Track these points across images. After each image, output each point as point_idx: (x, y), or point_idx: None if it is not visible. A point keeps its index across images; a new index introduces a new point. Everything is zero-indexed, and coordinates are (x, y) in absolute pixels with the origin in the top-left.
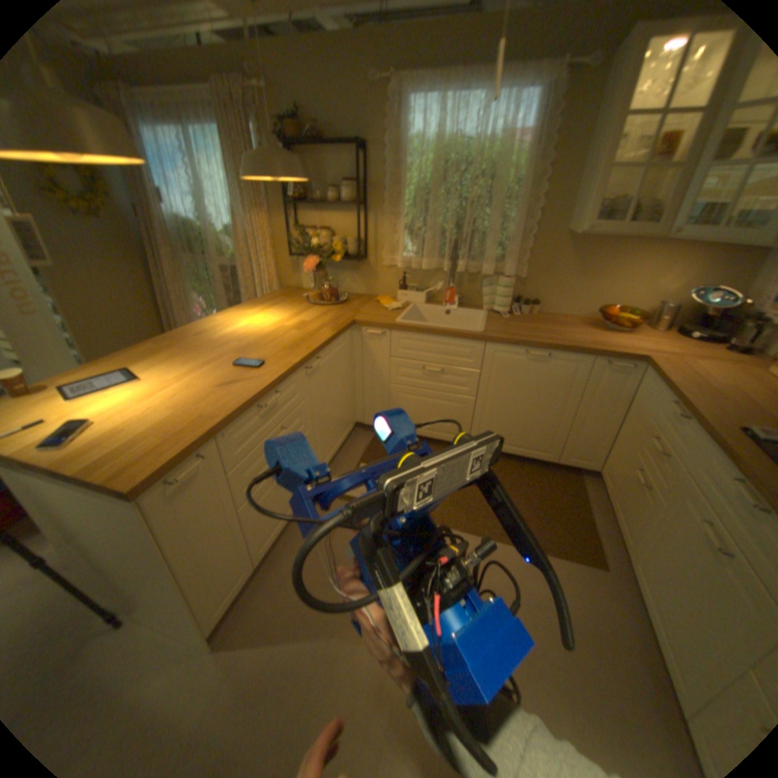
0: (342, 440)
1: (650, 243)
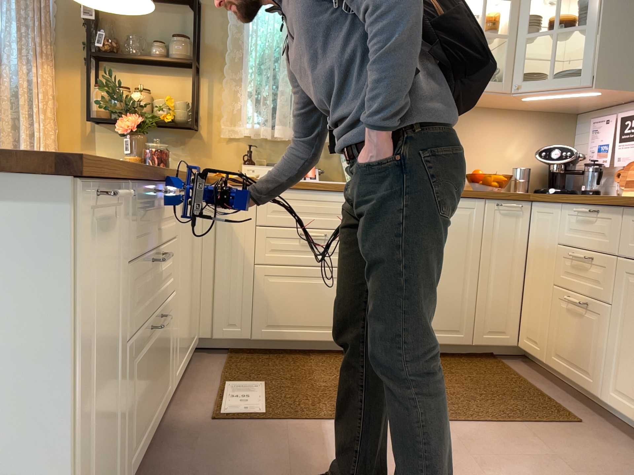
0: (190, 351)
1: (489, 115)
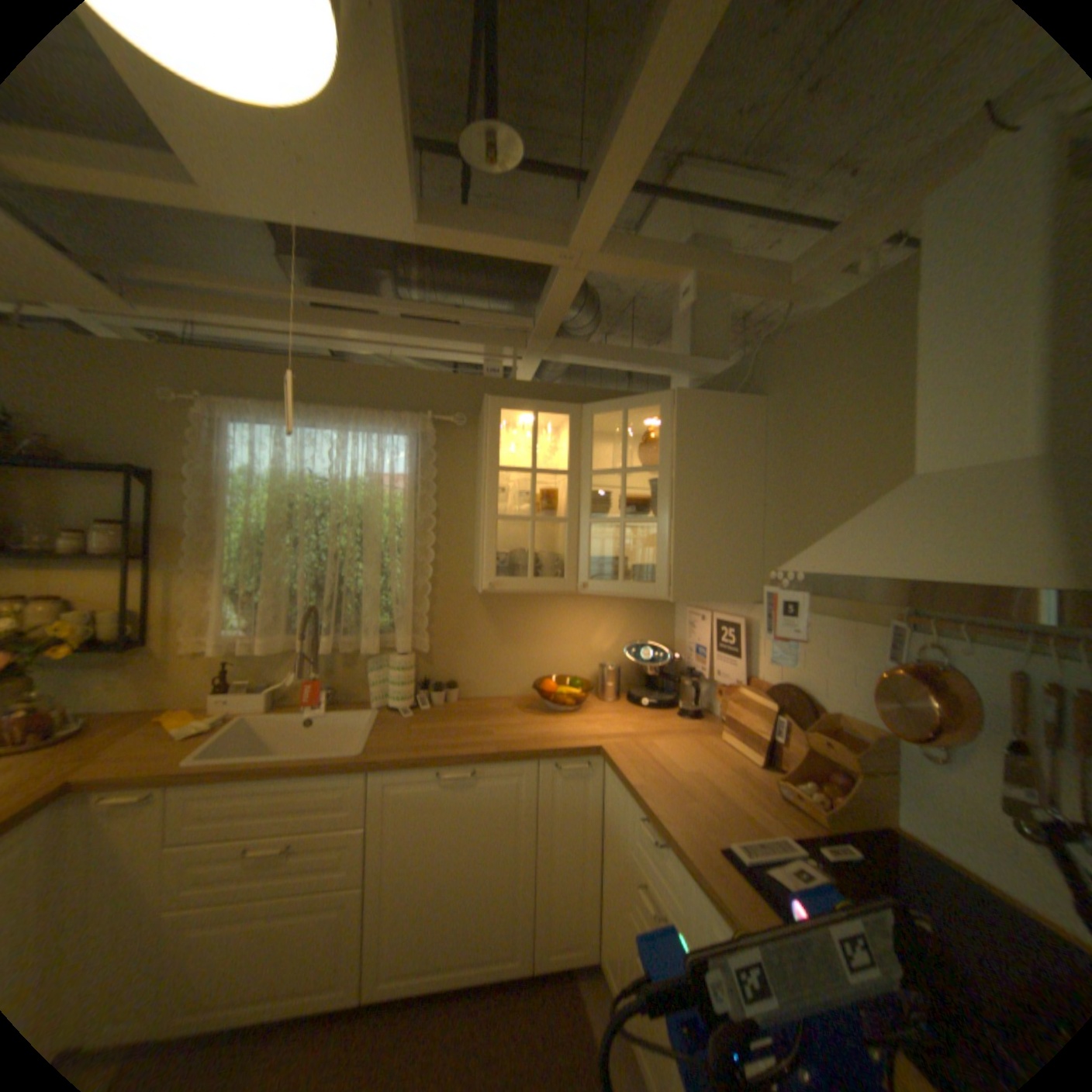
0: None
1: (566, 598)
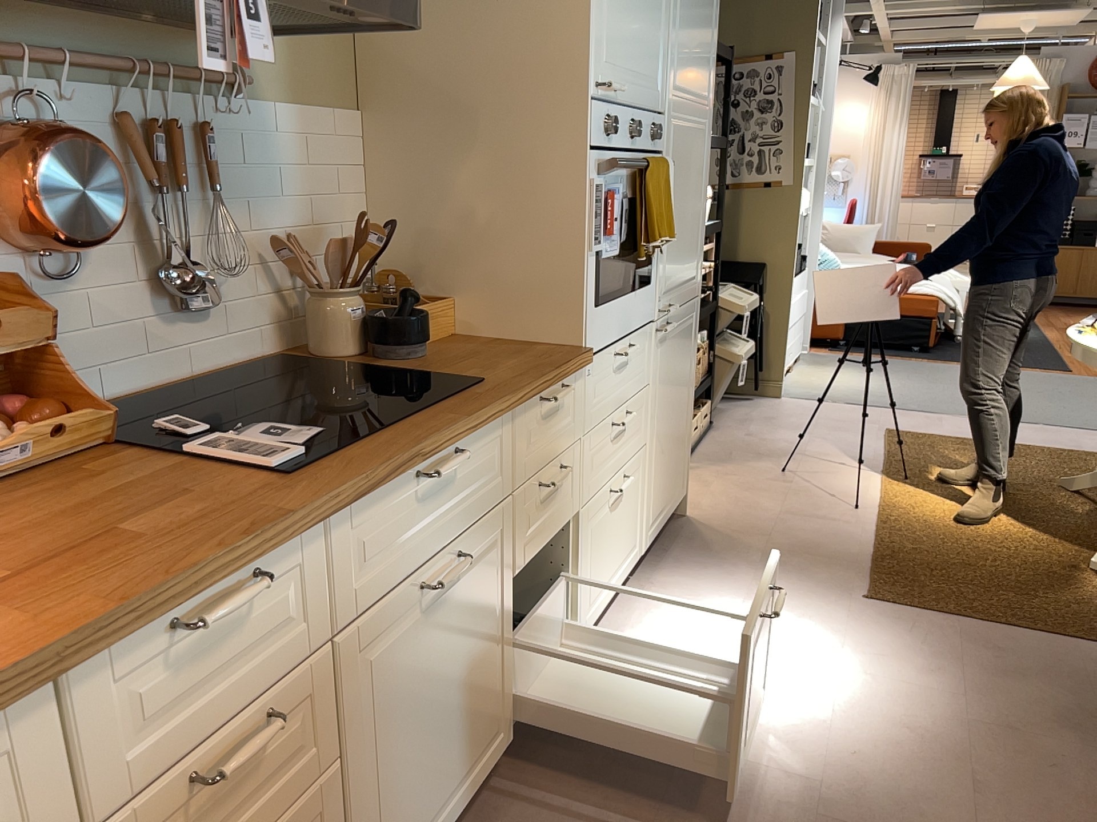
0: None
1: None
